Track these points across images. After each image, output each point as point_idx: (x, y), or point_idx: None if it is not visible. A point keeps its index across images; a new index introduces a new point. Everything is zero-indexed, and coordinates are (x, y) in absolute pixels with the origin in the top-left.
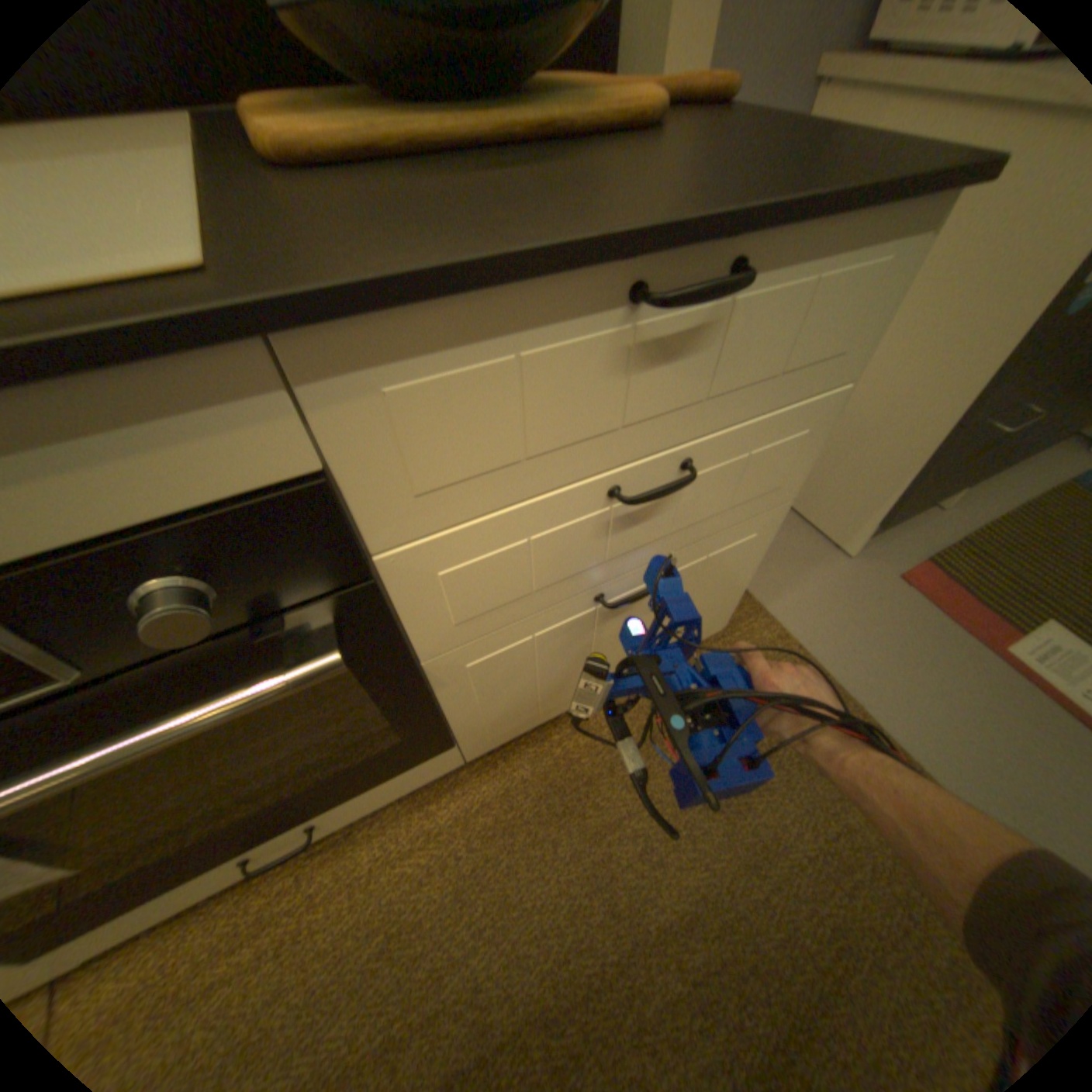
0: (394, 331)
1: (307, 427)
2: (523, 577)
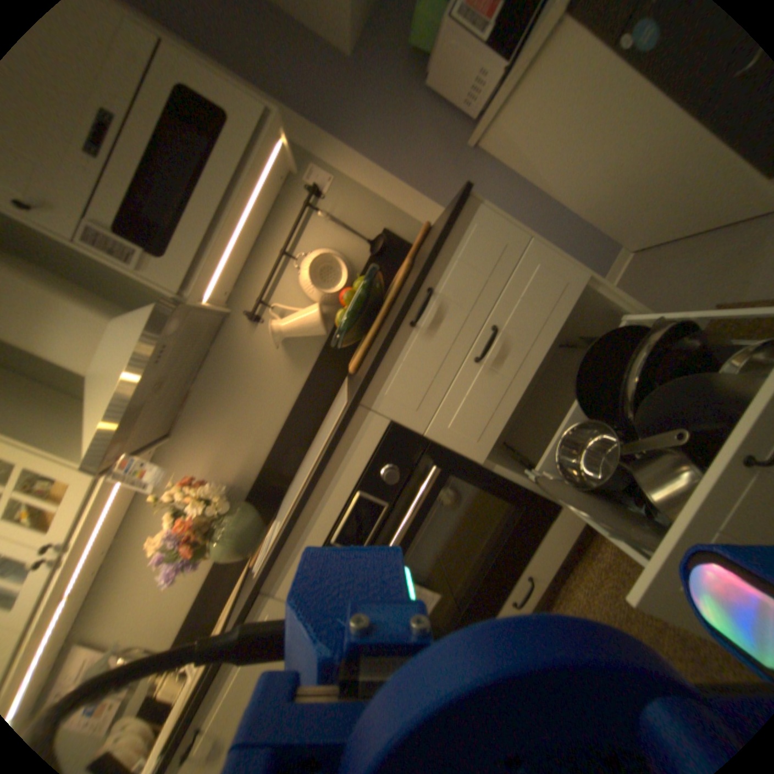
0: (377, 381)
1: (380, 412)
2: (484, 408)
